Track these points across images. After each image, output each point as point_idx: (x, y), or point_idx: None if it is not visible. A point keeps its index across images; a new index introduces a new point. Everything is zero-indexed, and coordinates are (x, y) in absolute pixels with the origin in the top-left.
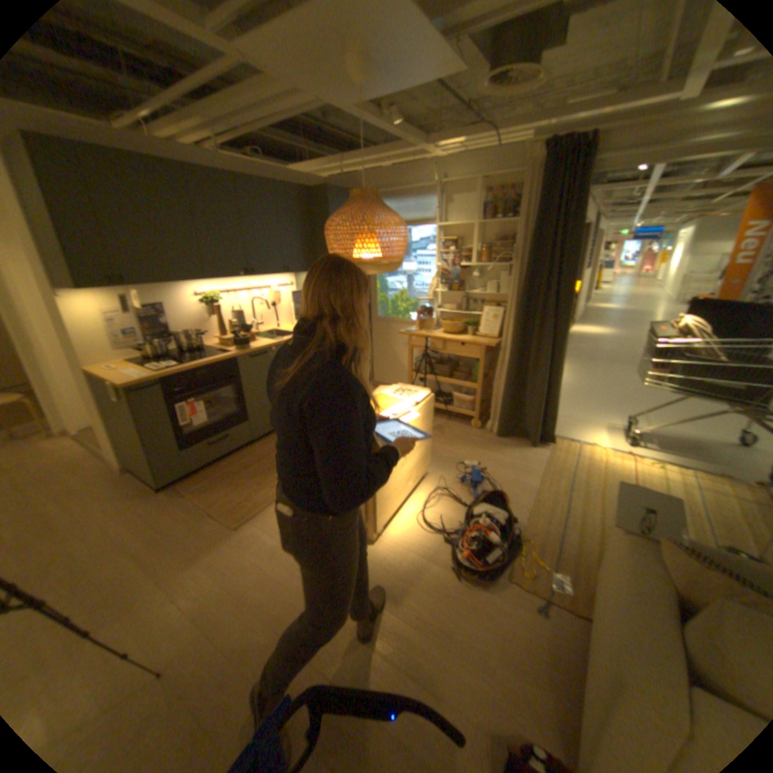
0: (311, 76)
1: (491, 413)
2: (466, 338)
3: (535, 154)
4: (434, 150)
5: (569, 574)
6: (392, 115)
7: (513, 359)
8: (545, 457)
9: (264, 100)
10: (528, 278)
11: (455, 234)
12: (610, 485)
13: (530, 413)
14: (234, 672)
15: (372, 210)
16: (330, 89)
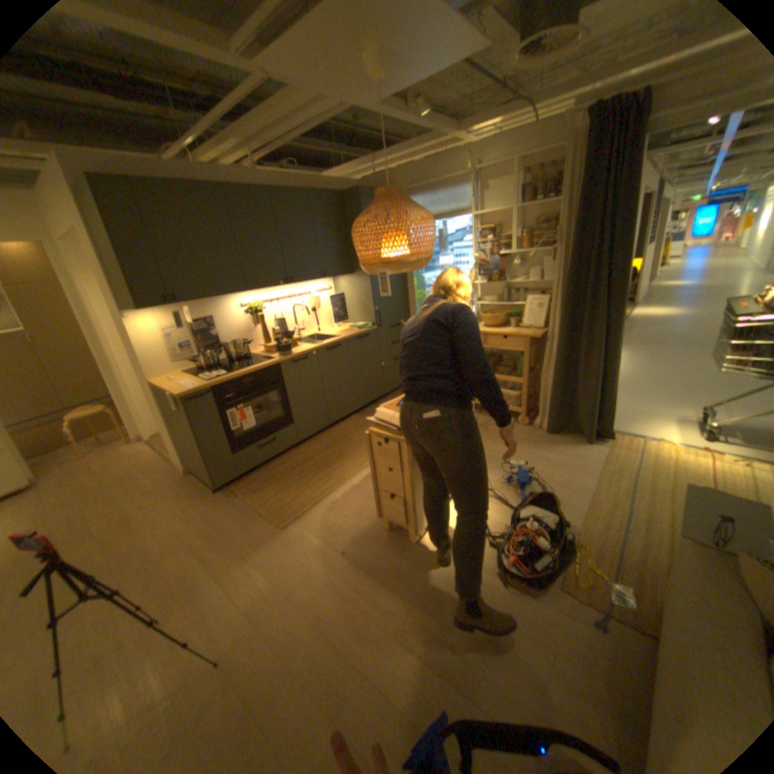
0: (329, 79)
1: (539, 408)
2: (508, 330)
3: (577, 124)
4: (465, 136)
5: (632, 585)
6: (418, 107)
7: (561, 349)
8: (602, 455)
9: (290, 111)
10: (574, 261)
11: (492, 222)
12: (681, 486)
13: (583, 407)
14: (282, 667)
15: (396, 207)
16: (350, 89)
